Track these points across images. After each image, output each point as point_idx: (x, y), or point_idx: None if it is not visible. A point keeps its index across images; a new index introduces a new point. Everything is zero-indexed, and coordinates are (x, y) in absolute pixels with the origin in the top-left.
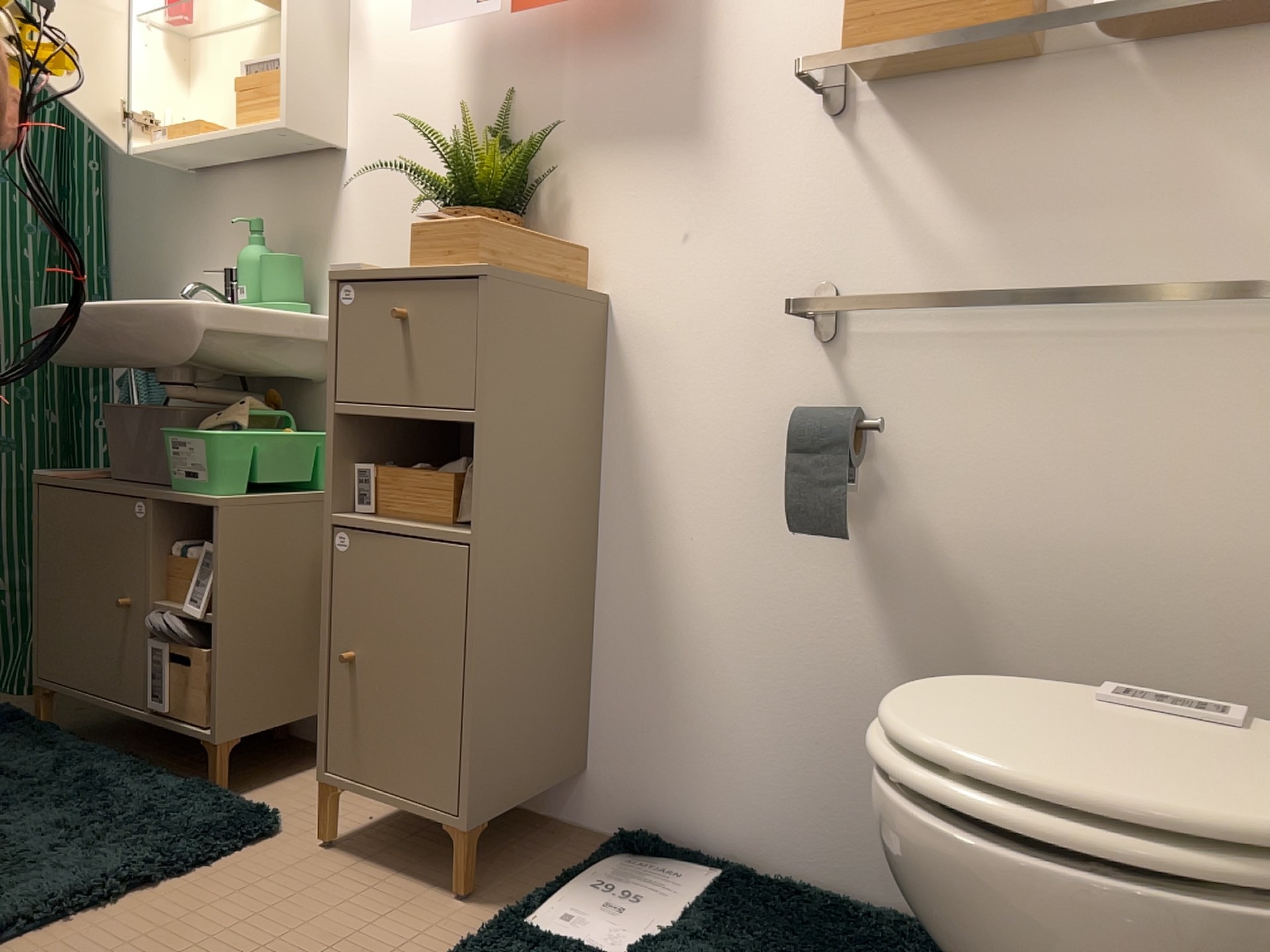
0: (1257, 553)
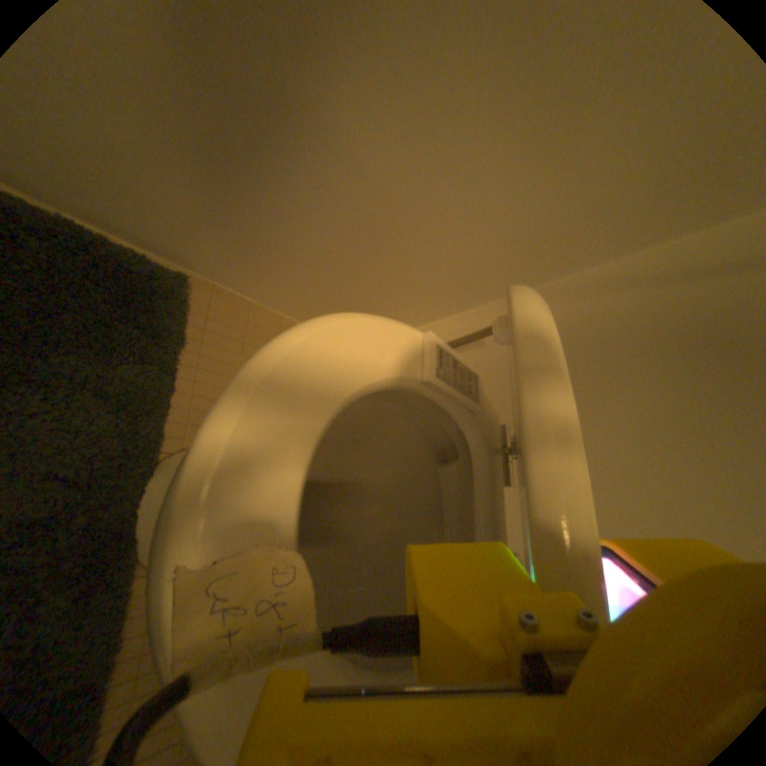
0: (598, 200)
